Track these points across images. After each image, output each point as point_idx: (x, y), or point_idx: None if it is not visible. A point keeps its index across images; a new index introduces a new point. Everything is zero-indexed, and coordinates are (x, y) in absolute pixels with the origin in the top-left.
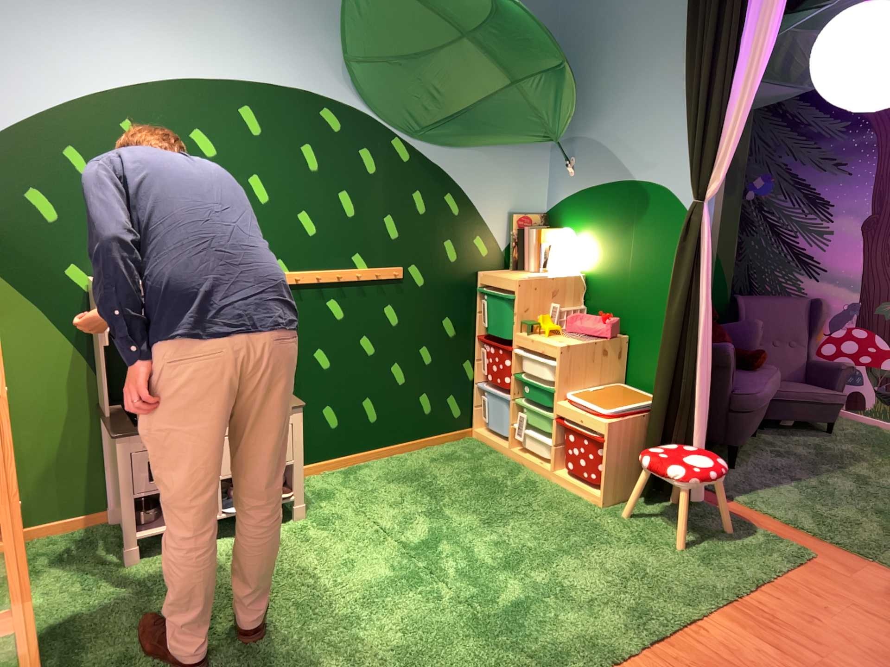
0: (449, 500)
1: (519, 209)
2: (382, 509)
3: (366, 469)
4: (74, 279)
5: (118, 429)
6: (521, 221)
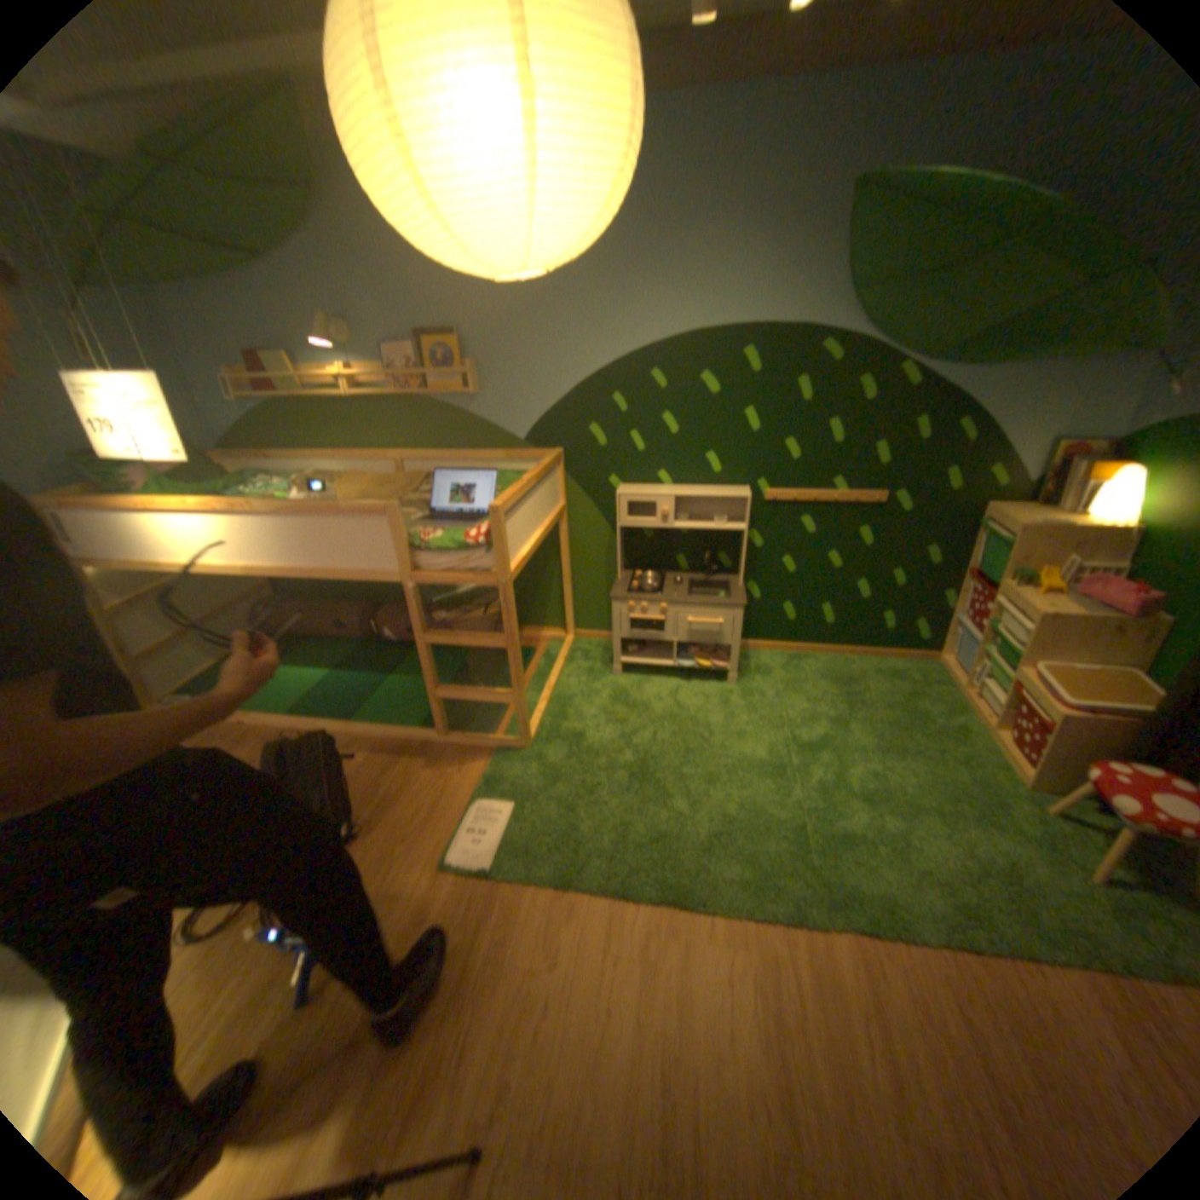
0: (863, 716)
1: (1072, 436)
2: (799, 701)
3: (811, 659)
4: (612, 486)
5: (615, 593)
6: (1071, 450)
